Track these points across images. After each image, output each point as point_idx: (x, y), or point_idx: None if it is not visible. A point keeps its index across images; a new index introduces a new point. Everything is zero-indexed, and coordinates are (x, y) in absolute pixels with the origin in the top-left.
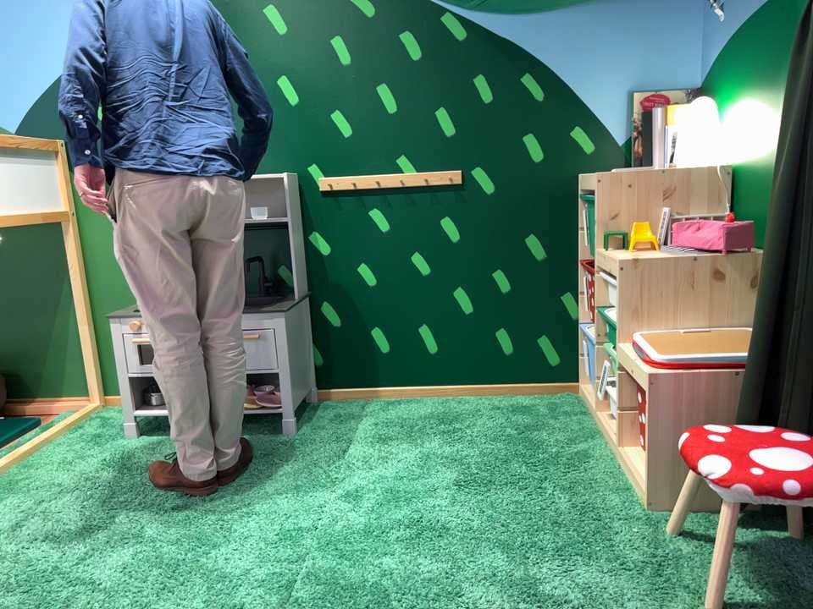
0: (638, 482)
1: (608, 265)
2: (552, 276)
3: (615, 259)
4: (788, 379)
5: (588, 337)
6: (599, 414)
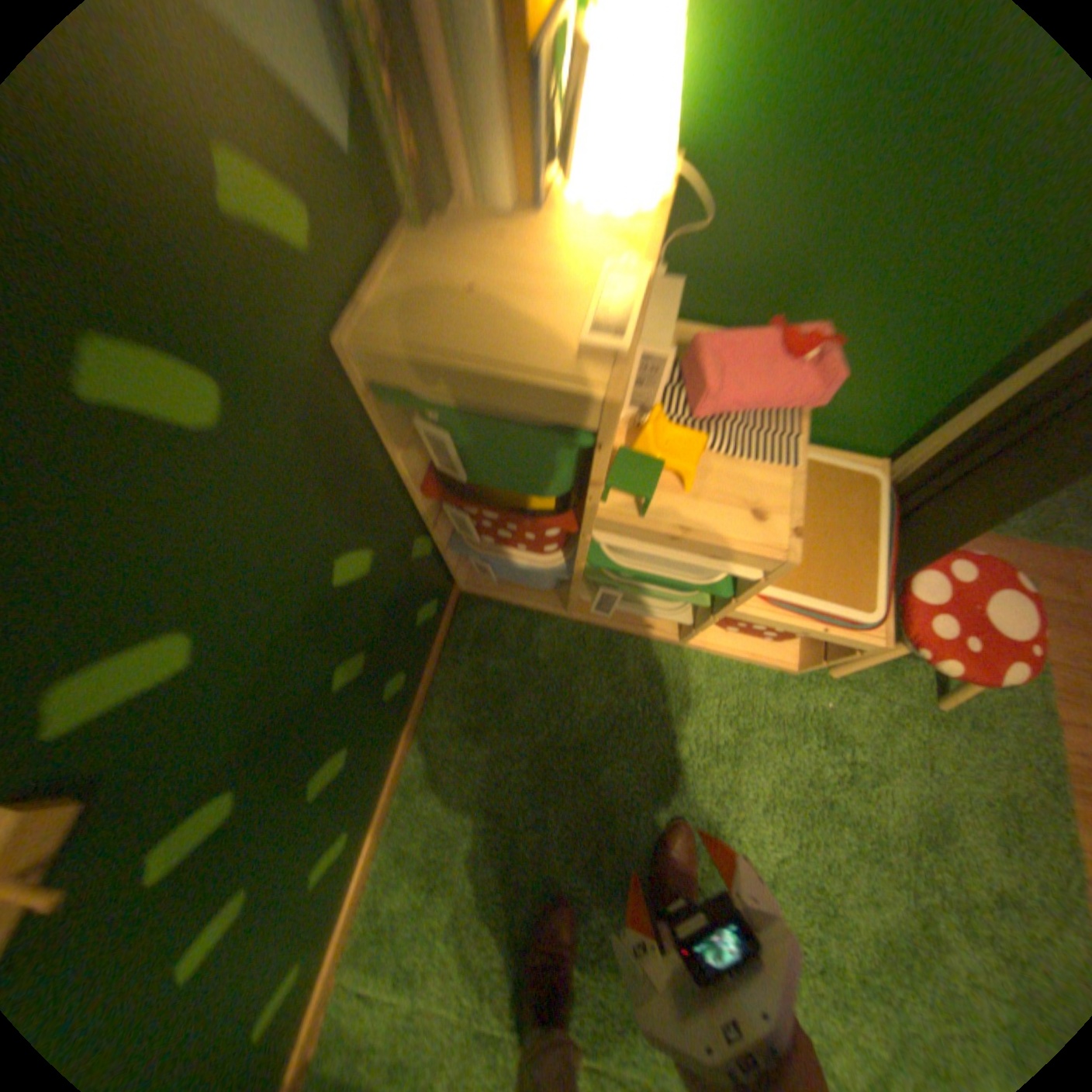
0: (765, 662)
1: (697, 545)
2: (396, 554)
3: (751, 548)
4: (943, 527)
5: (525, 571)
6: (578, 612)
